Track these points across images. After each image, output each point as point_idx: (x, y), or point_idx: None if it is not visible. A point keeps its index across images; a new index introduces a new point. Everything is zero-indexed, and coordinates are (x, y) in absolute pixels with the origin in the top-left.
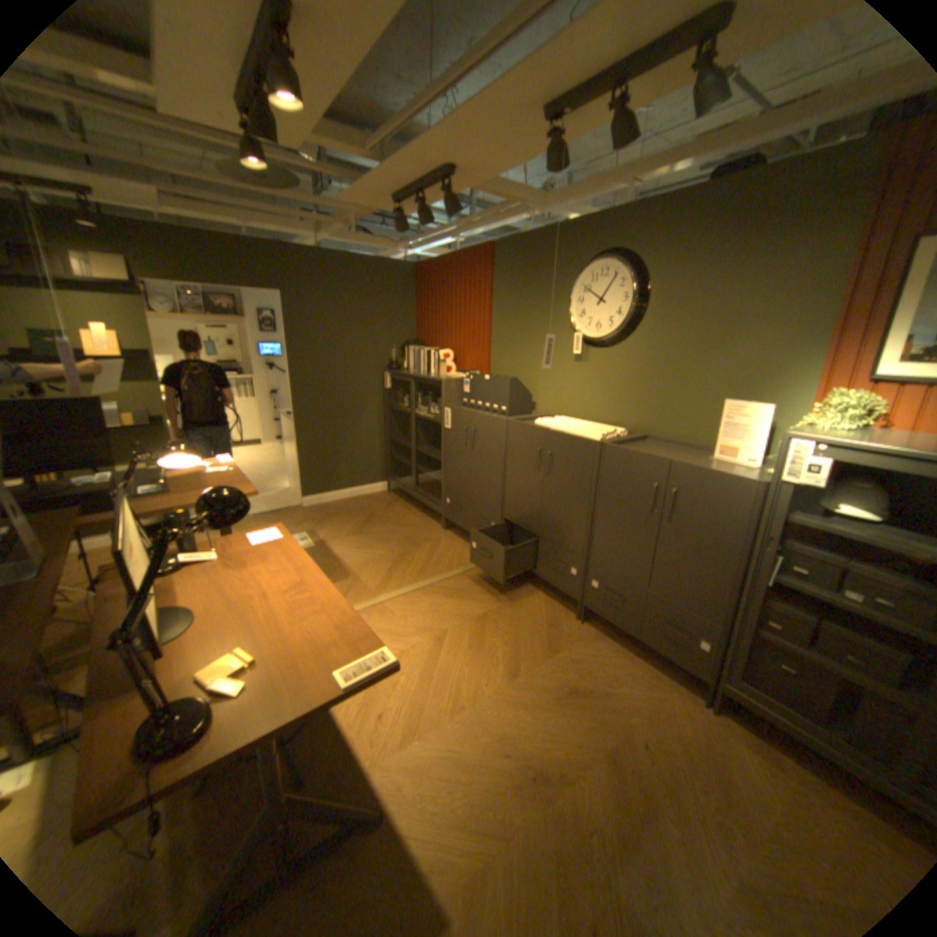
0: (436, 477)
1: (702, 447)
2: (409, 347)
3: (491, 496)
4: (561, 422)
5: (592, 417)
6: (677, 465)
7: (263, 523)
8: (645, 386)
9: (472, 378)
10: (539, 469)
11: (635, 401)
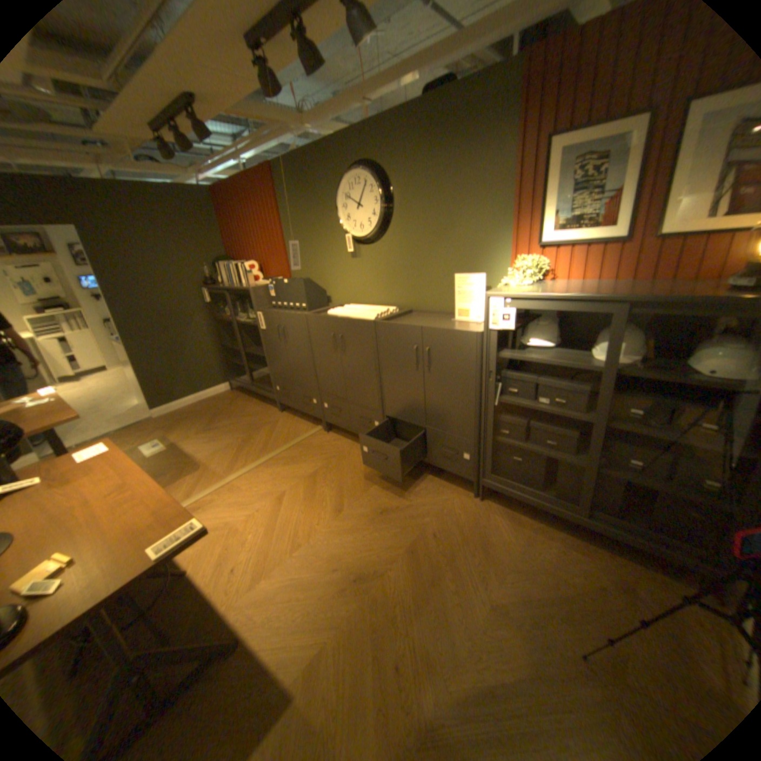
0: (266, 371)
1: (448, 312)
2: (220, 263)
3: (308, 378)
4: (349, 309)
5: (373, 302)
6: (426, 330)
7: (117, 440)
8: (404, 271)
9: (275, 283)
10: (337, 350)
11: (399, 284)
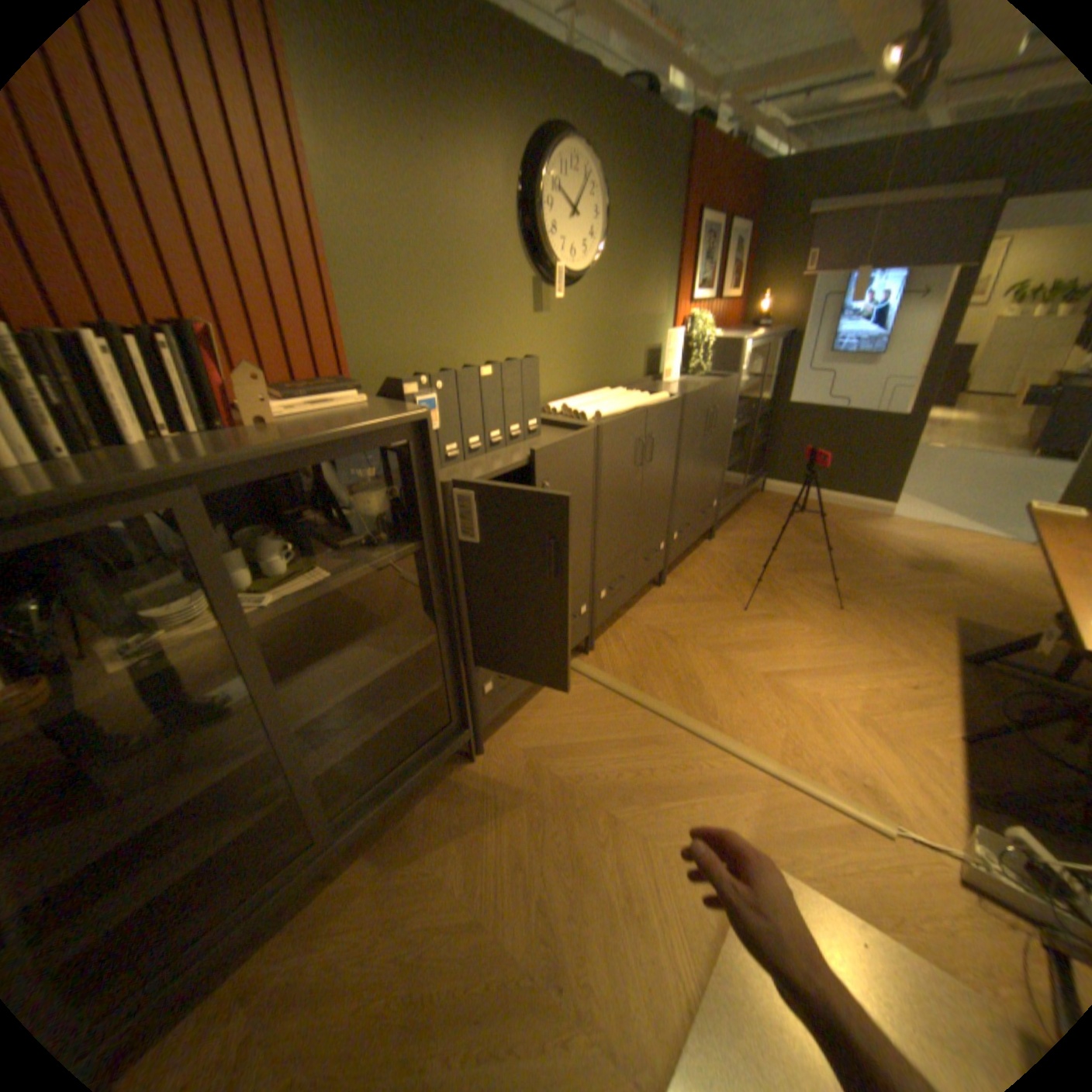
0: (410, 703)
1: (642, 380)
2: None
3: (579, 570)
4: (595, 403)
5: (562, 392)
6: (717, 387)
7: None
8: (602, 333)
9: (443, 385)
10: (639, 467)
11: (596, 354)
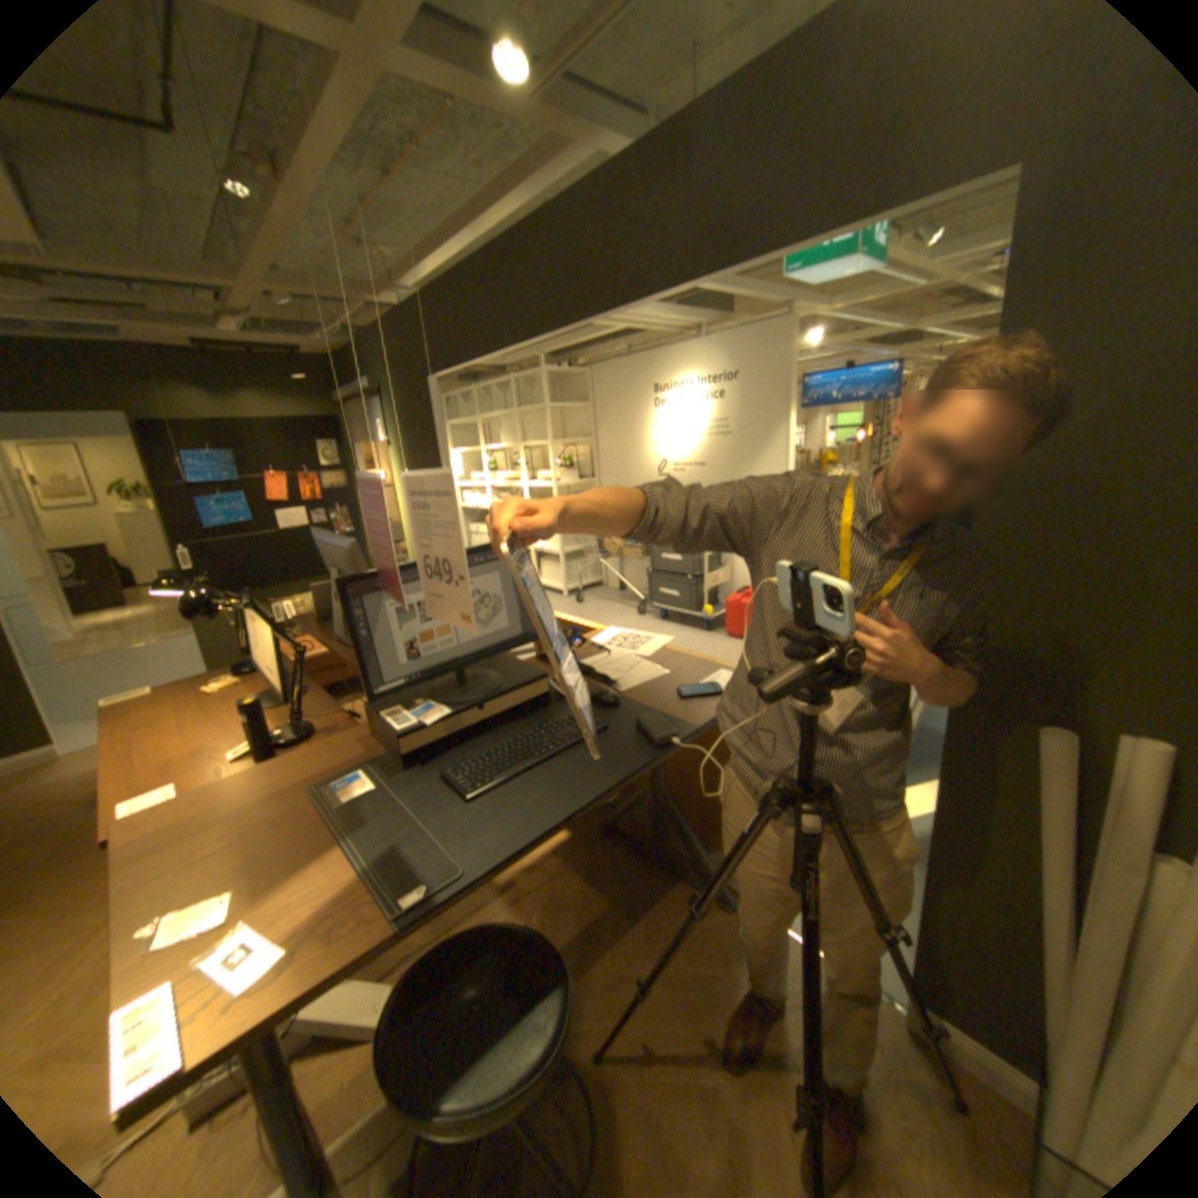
0: None
1: None
2: None
3: None
4: None
5: None
6: None
7: None
8: None
9: None
10: None
11: None
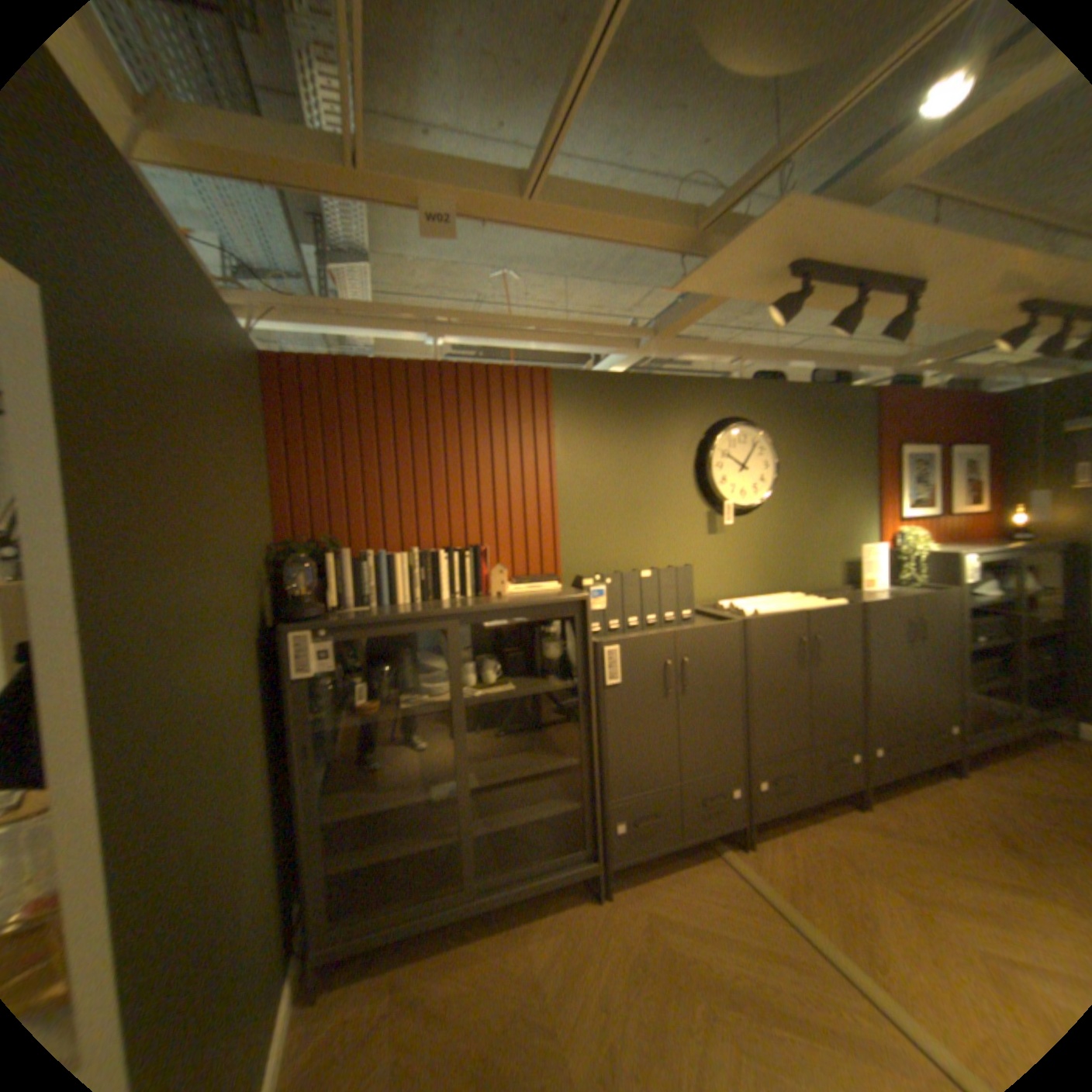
0: (554, 811)
1: (840, 589)
2: (336, 551)
3: (730, 749)
4: (763, 604)
5: (740, 593)
6: (923, 598)
7: None
8: (785, 548)
9: (612, 580)
10: (806, 664)
11: (779, 565)
